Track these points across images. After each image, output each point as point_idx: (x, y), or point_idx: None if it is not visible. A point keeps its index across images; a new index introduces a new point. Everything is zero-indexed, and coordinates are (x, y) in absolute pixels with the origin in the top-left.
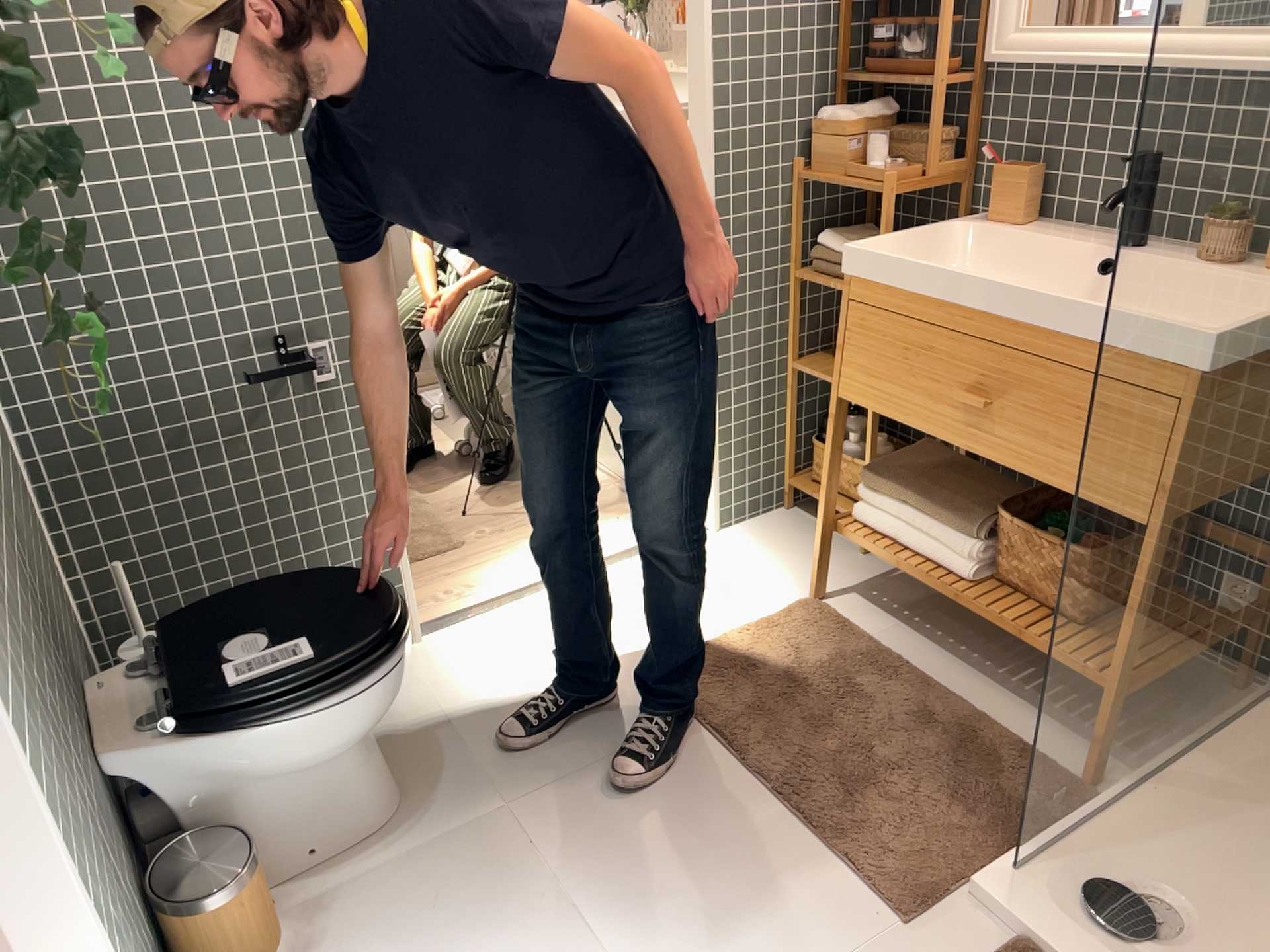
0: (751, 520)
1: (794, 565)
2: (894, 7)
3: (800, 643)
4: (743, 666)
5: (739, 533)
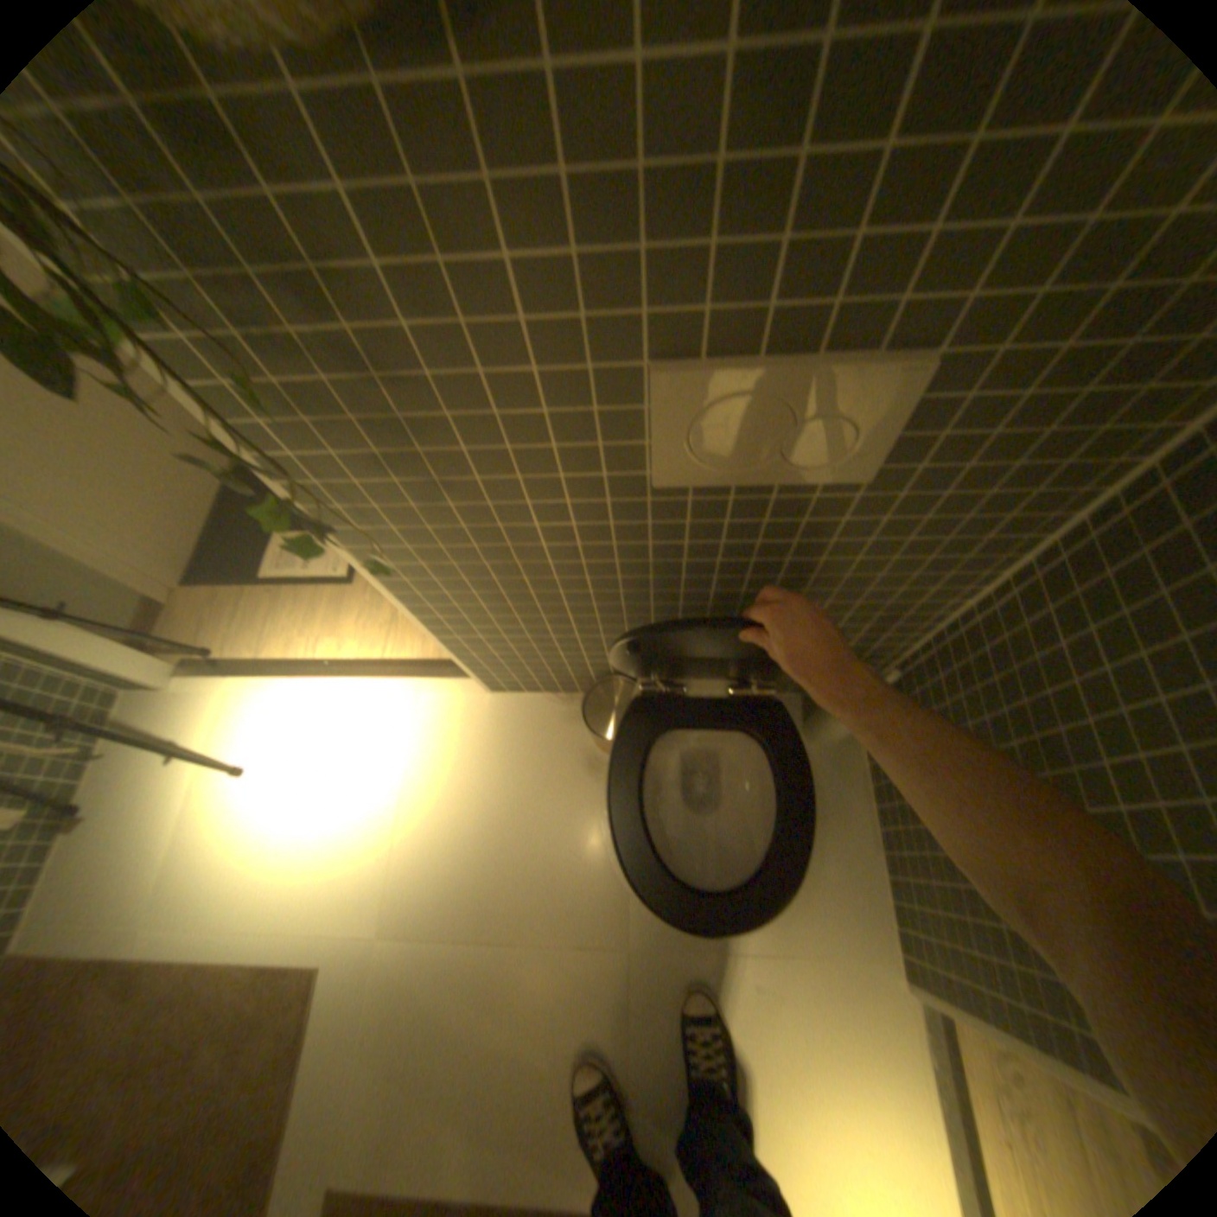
0: None
1: None
2: None
3: None
4: None
5: None
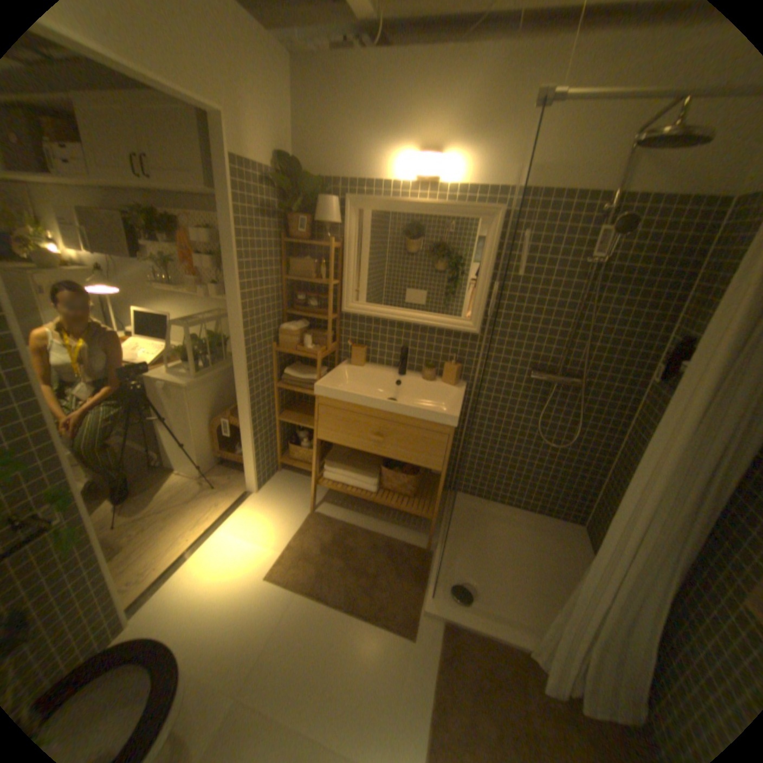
0: (269, 482)
1: (296, 498)
2: (307, 289)
3: (318, 535)
4: (303, 557)
5: (266, 490)
